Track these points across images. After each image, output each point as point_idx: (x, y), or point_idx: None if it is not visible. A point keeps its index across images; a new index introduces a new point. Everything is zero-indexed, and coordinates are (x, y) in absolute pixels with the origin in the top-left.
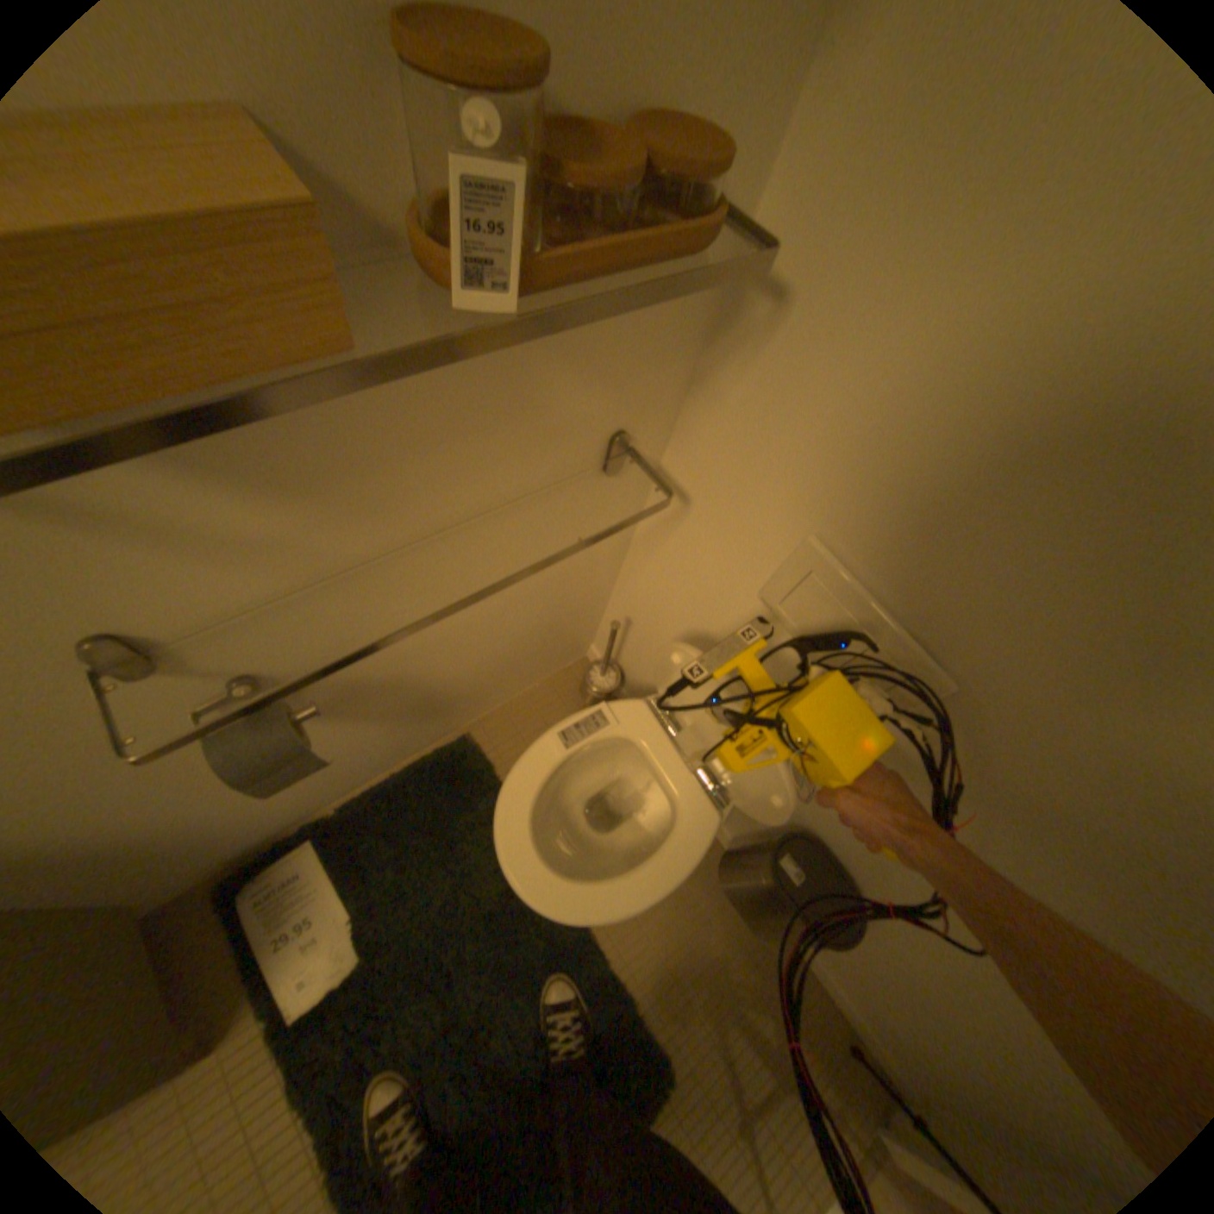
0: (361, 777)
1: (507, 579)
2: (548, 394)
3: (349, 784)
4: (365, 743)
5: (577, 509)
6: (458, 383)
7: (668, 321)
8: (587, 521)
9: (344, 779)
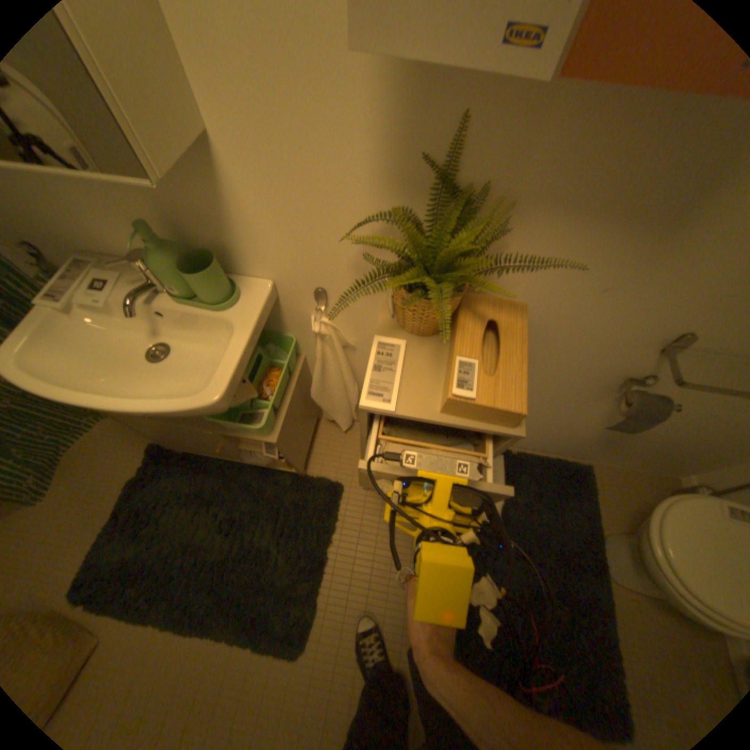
0: (544, 447)
1: None
2: None
3: (538, 446)
4: (582, 435)
5: None
6: None
7: None
8: None
9: (543, 443)
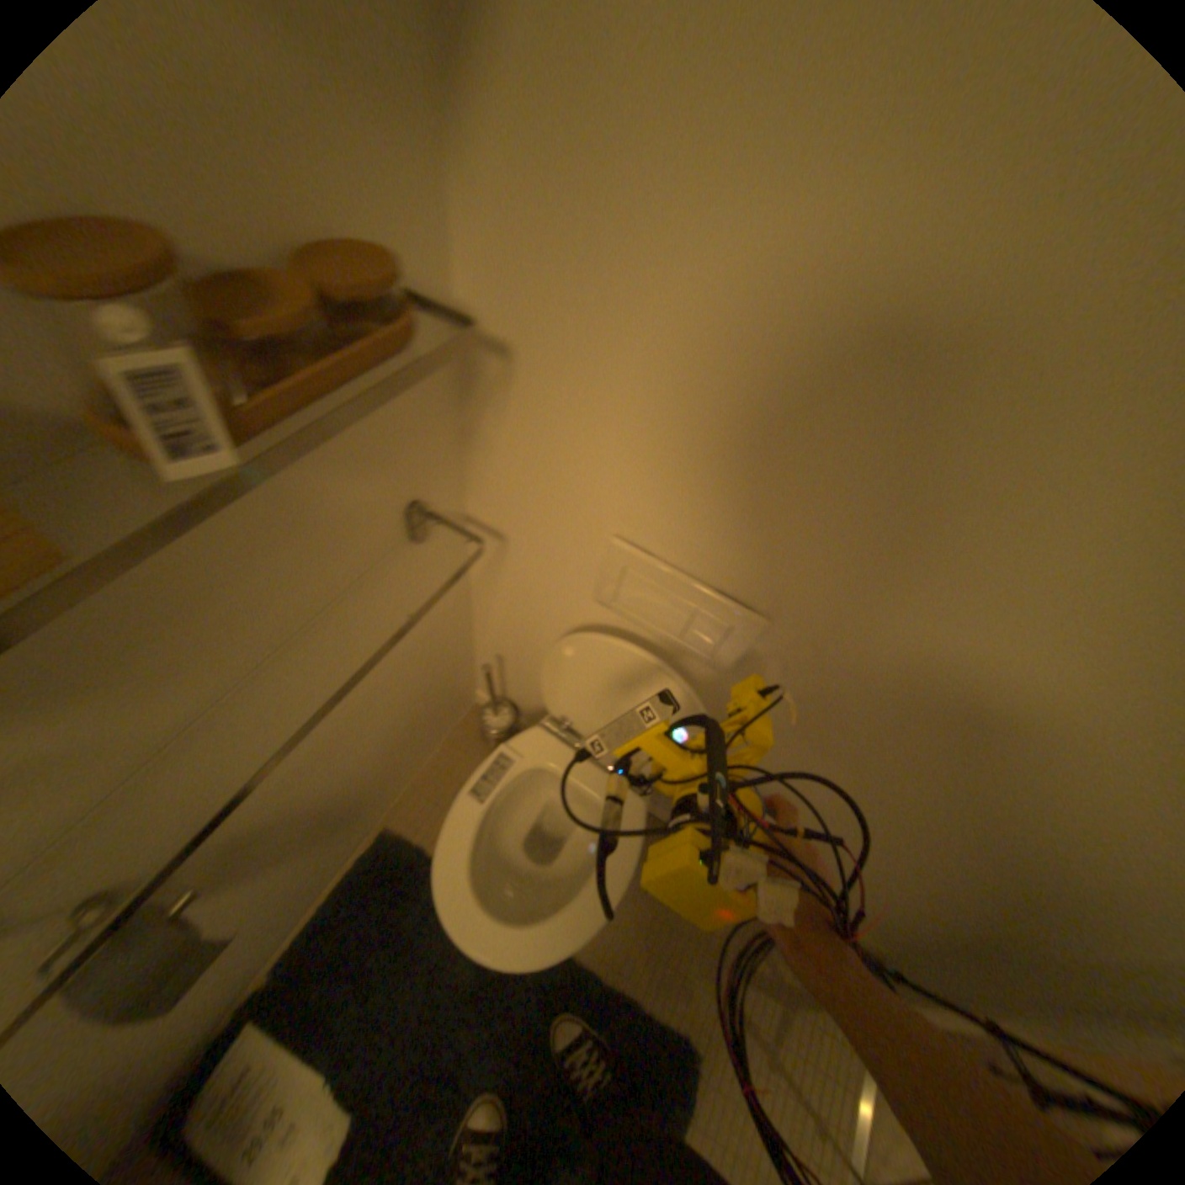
0: (283, 925)
1: (352, 680)
2: (326, 498)
3: (272, 938)
4: (272, 890)
5: (404, 582)
6: (223, 522)
7: (417, 398)
8: (419, 588)
9: (263, 937)
